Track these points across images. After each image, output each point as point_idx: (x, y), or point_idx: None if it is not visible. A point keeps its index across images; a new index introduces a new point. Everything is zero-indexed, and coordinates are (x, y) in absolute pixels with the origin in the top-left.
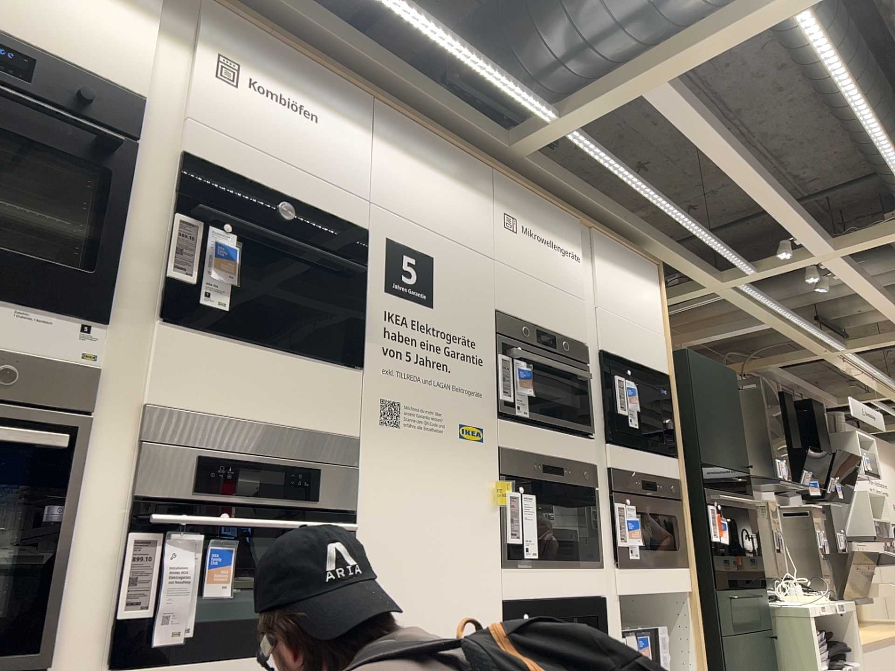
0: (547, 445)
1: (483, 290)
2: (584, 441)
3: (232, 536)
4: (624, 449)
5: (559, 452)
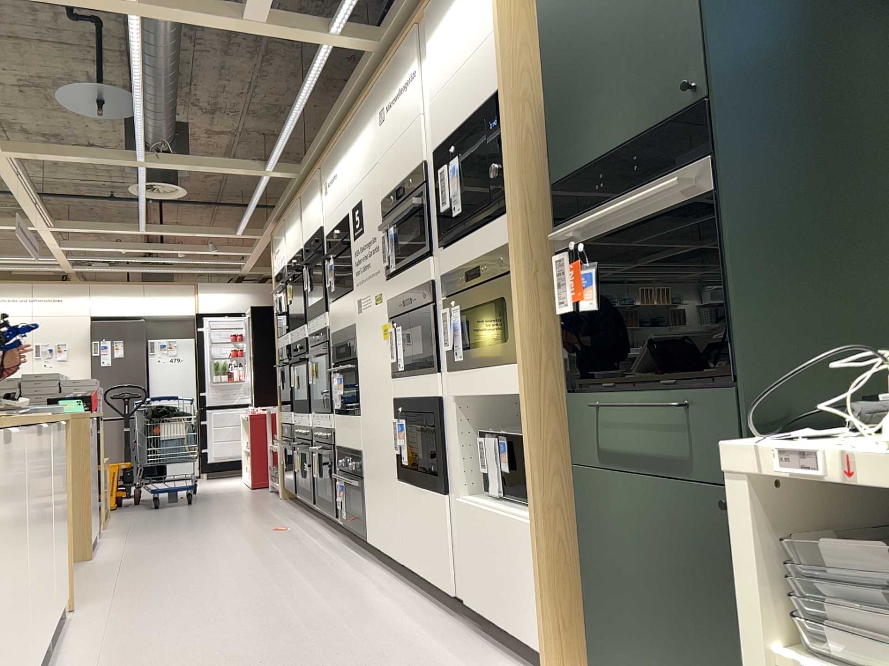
0: (408, 284)
1: (376, 189)
2: (429, 262)
3: (346, 378)
4: (461, 245)
5: (415, 285)
